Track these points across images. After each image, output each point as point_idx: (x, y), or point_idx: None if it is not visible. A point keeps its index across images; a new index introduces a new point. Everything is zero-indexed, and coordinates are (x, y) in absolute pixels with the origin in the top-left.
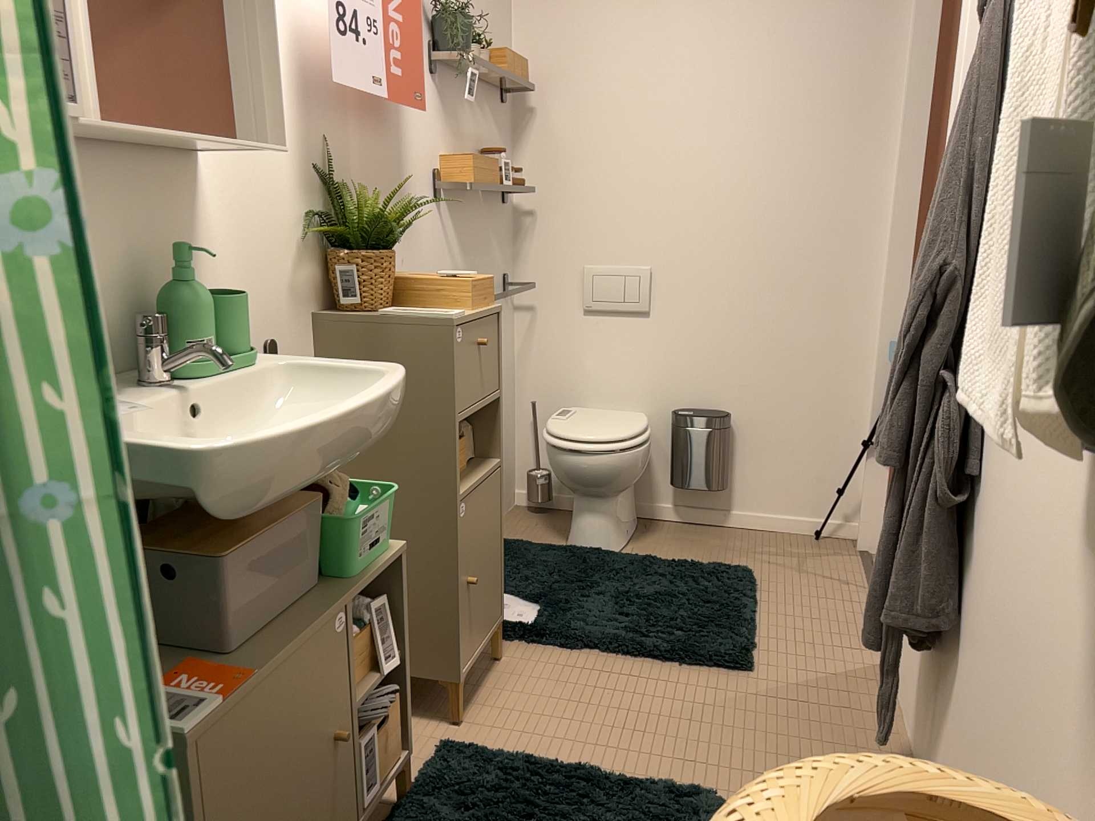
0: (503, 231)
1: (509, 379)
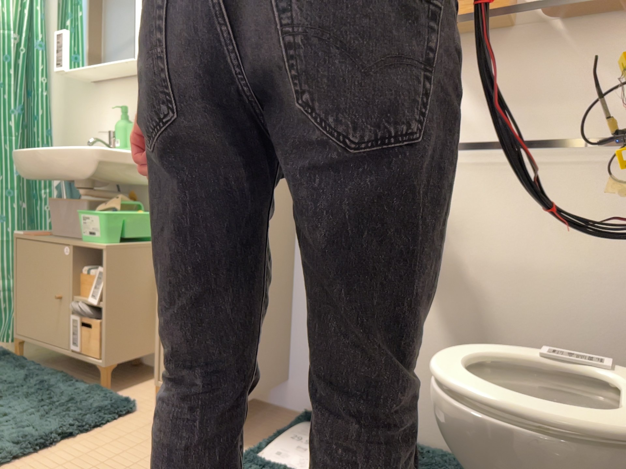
0: None
1: None
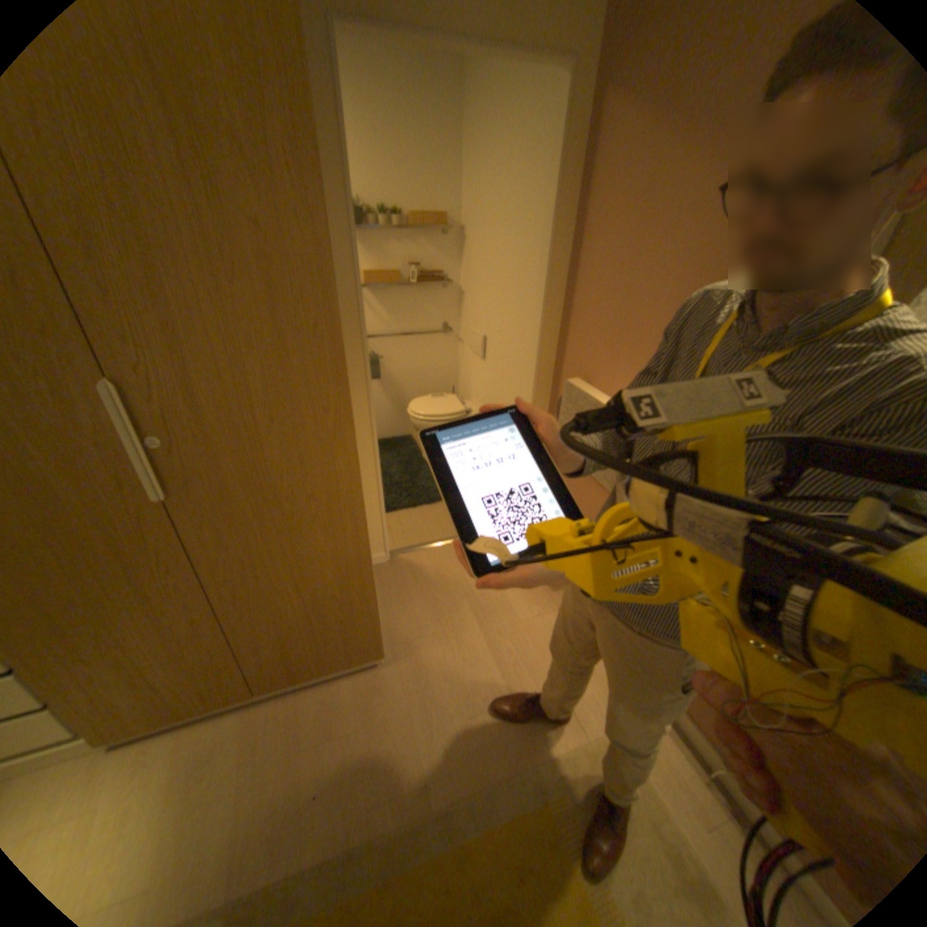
0: (442, 302)
1: (449, 373)
